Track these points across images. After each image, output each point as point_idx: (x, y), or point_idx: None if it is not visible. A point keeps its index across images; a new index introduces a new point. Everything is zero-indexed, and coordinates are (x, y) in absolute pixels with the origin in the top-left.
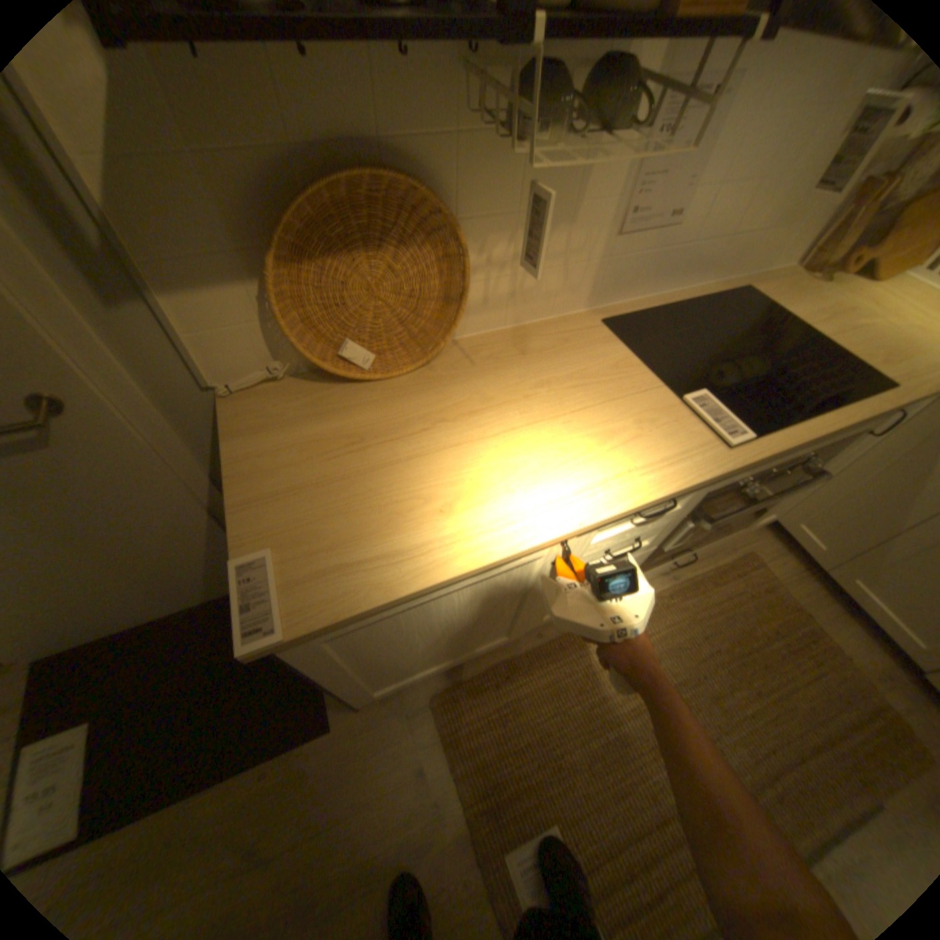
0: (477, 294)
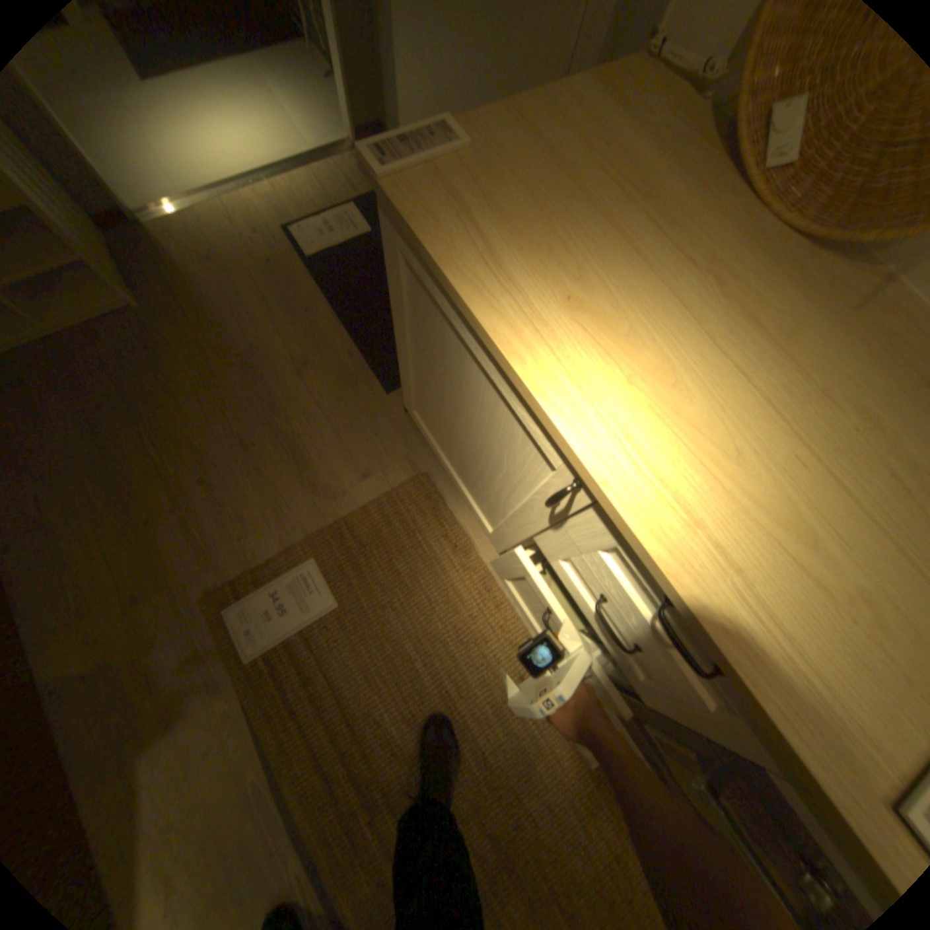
0: None
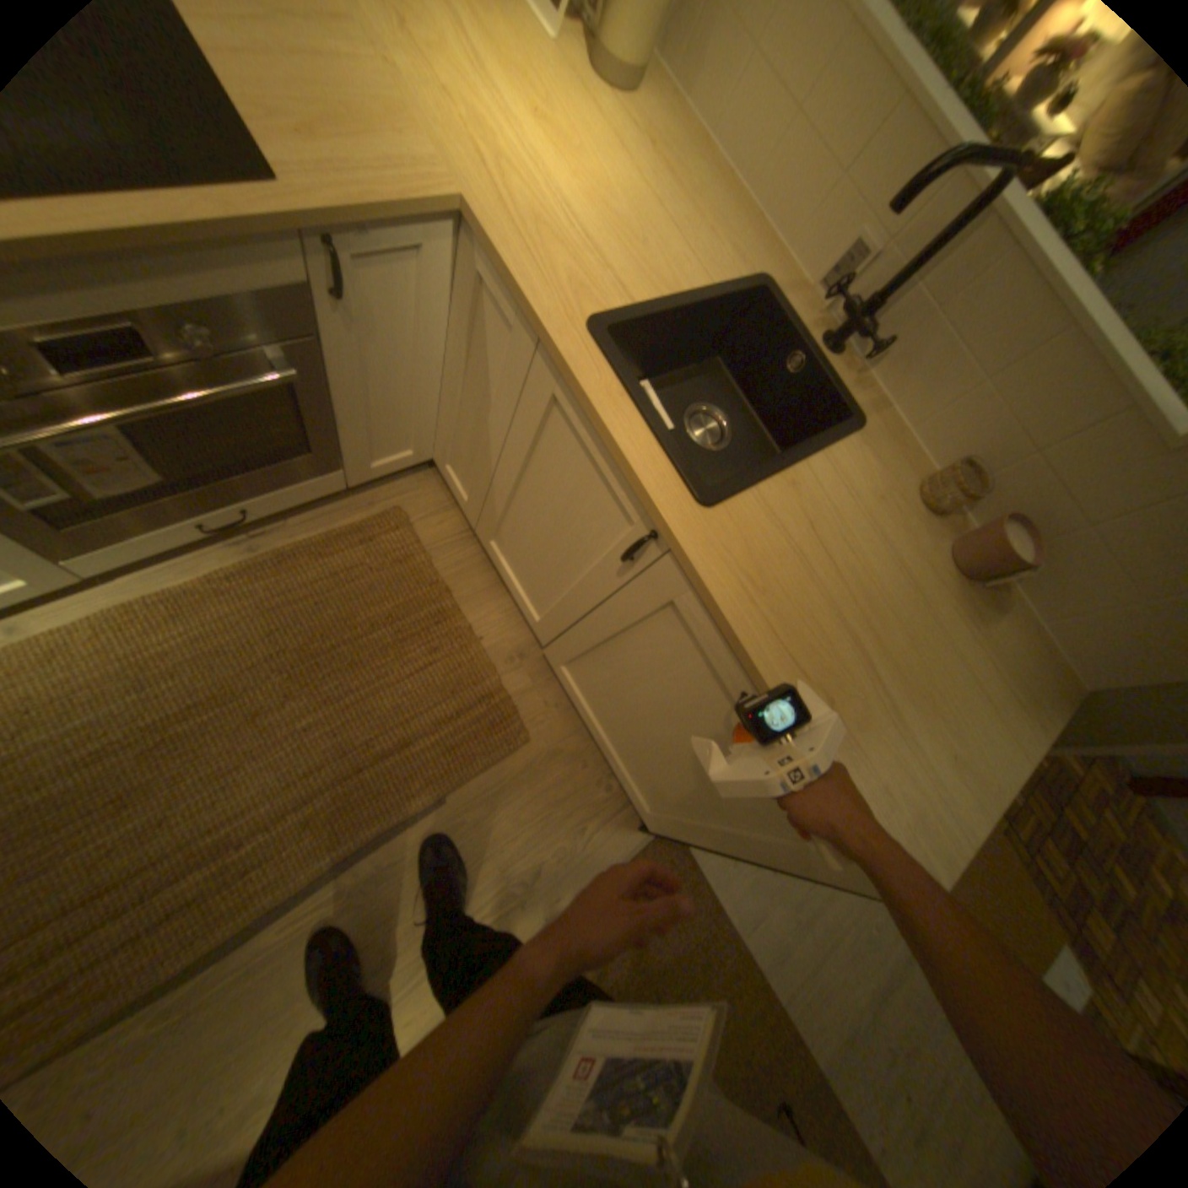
0: None
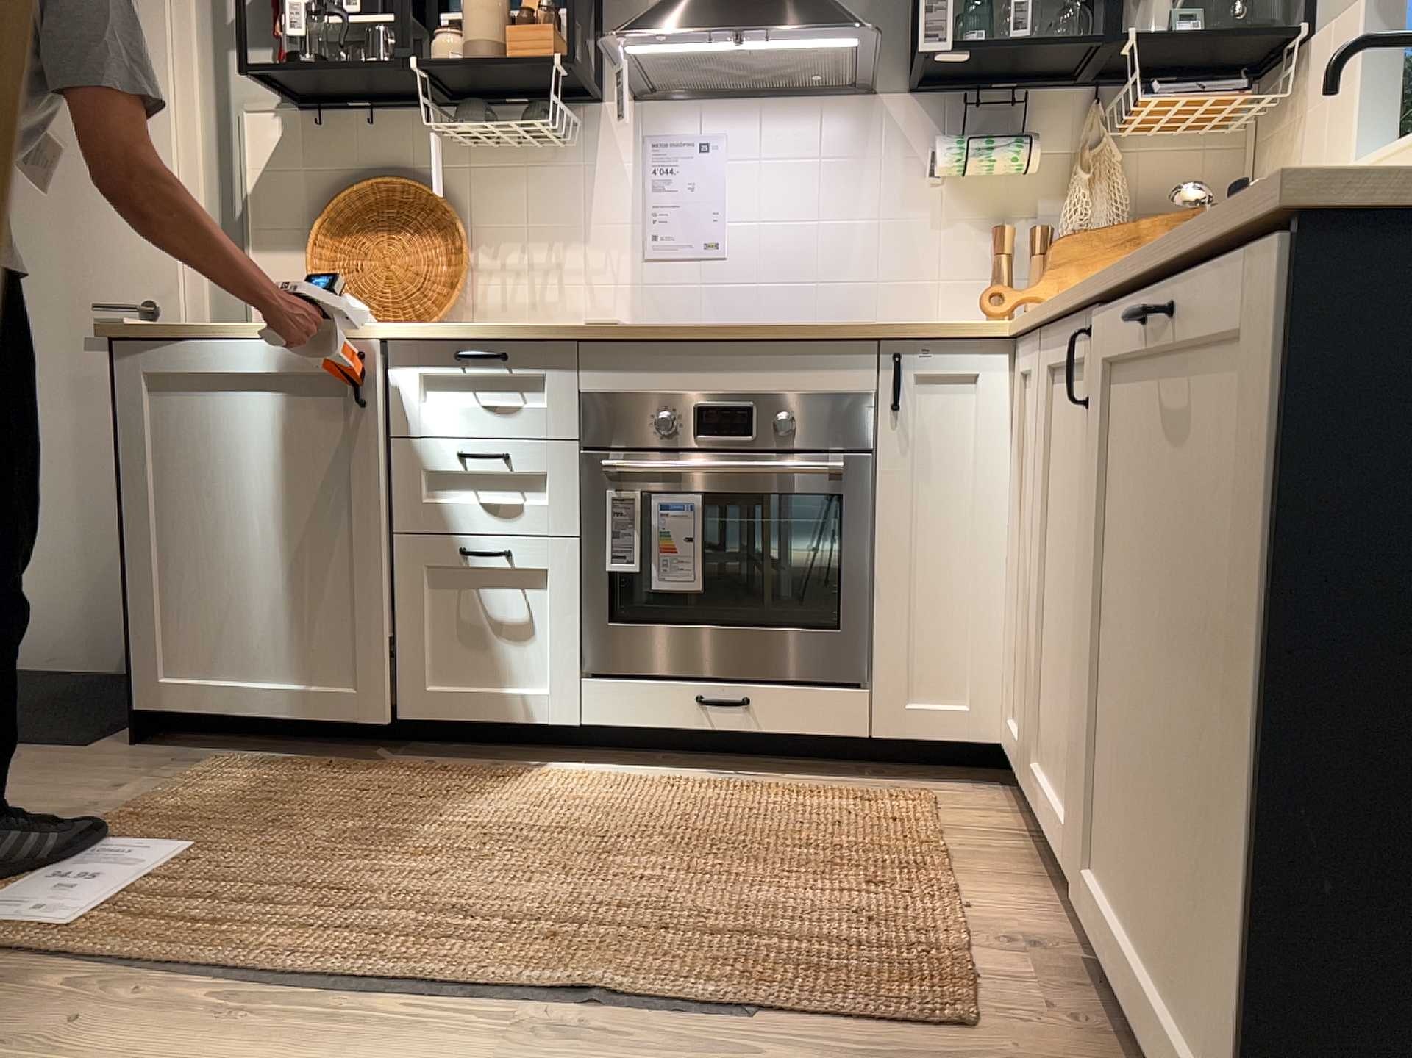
0: (492, 299)
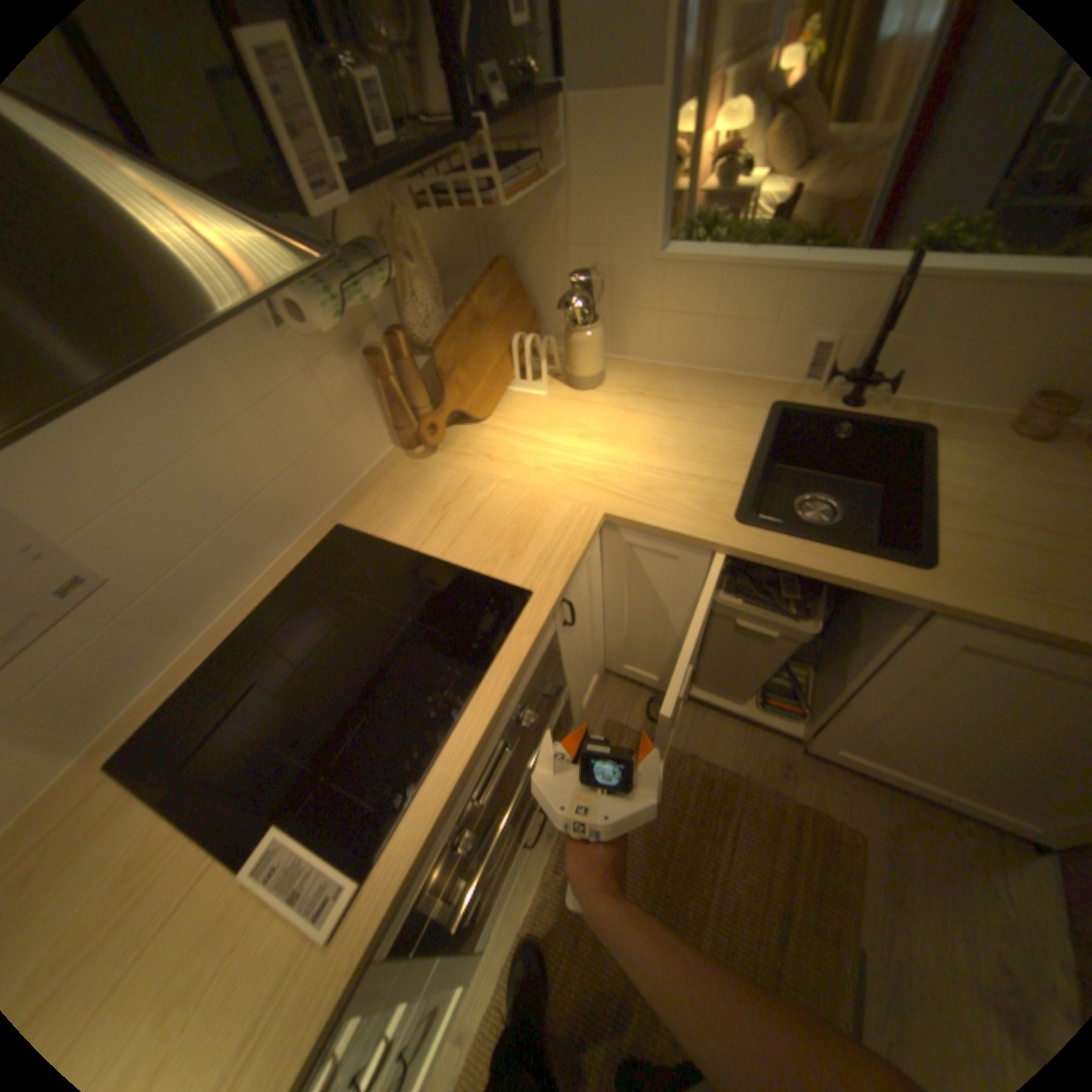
0: None
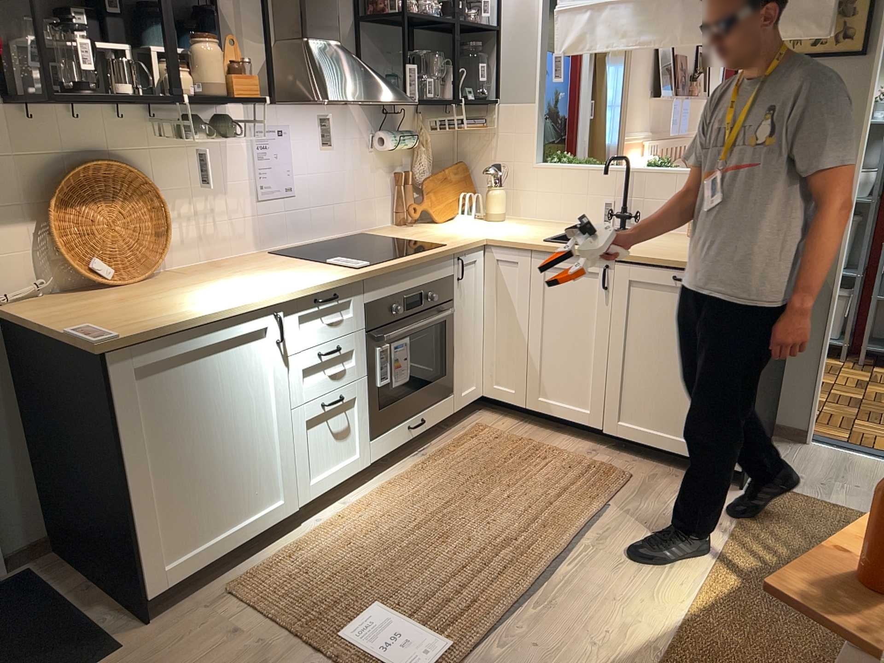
0: (176, 239)
